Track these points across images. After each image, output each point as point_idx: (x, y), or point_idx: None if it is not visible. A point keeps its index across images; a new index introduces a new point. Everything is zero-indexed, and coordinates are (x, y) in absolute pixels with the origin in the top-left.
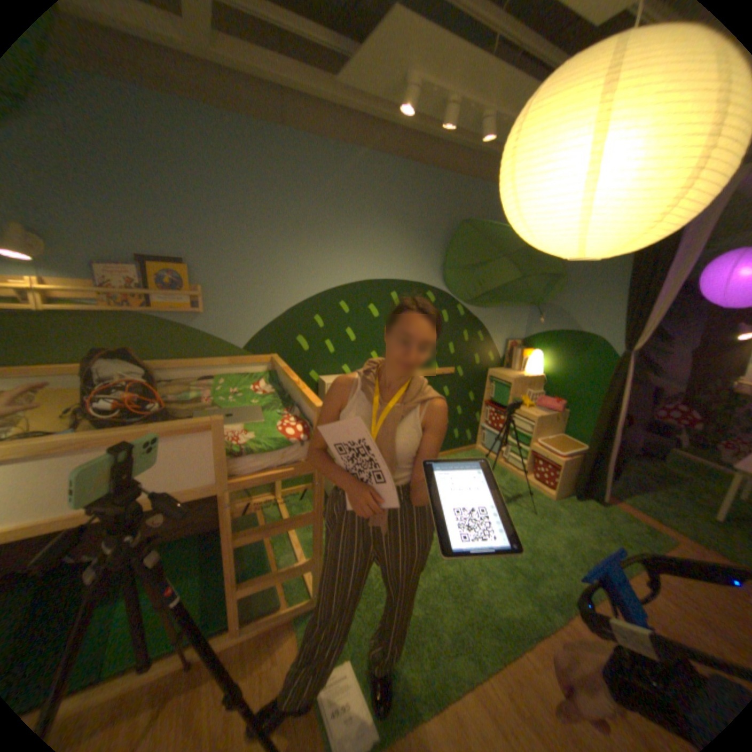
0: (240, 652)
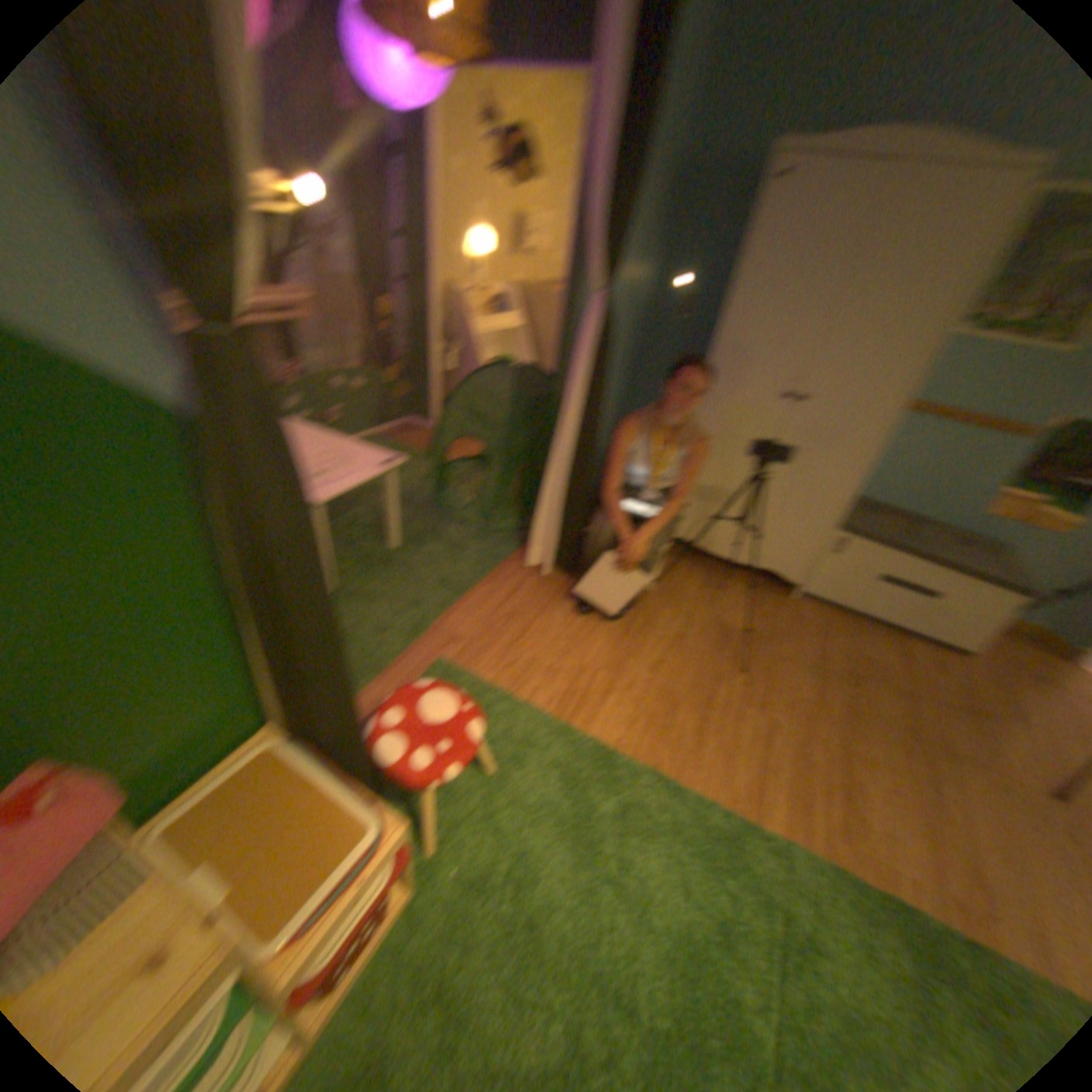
0: None
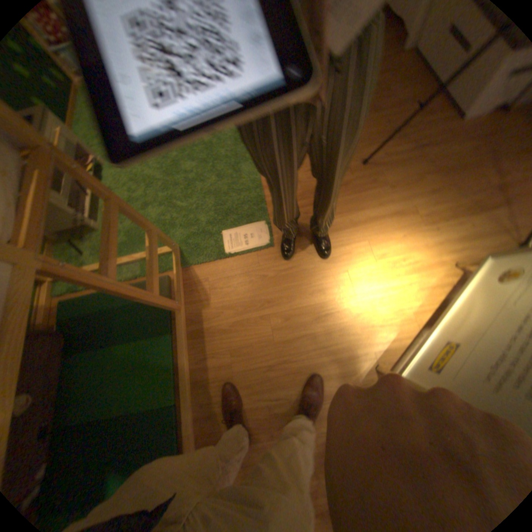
0: (188, 302)
